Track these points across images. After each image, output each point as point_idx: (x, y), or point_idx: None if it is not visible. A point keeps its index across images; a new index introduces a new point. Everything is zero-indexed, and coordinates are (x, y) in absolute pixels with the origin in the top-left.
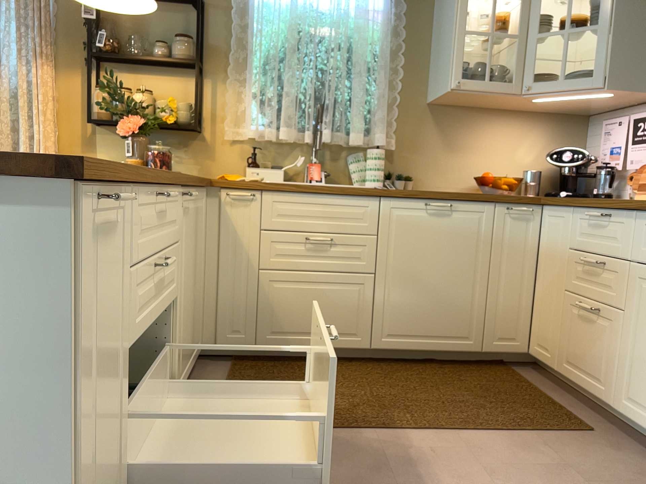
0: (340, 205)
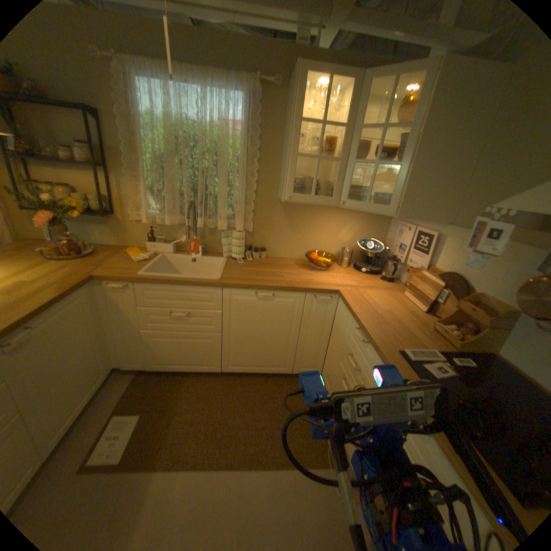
0: (193, 293)
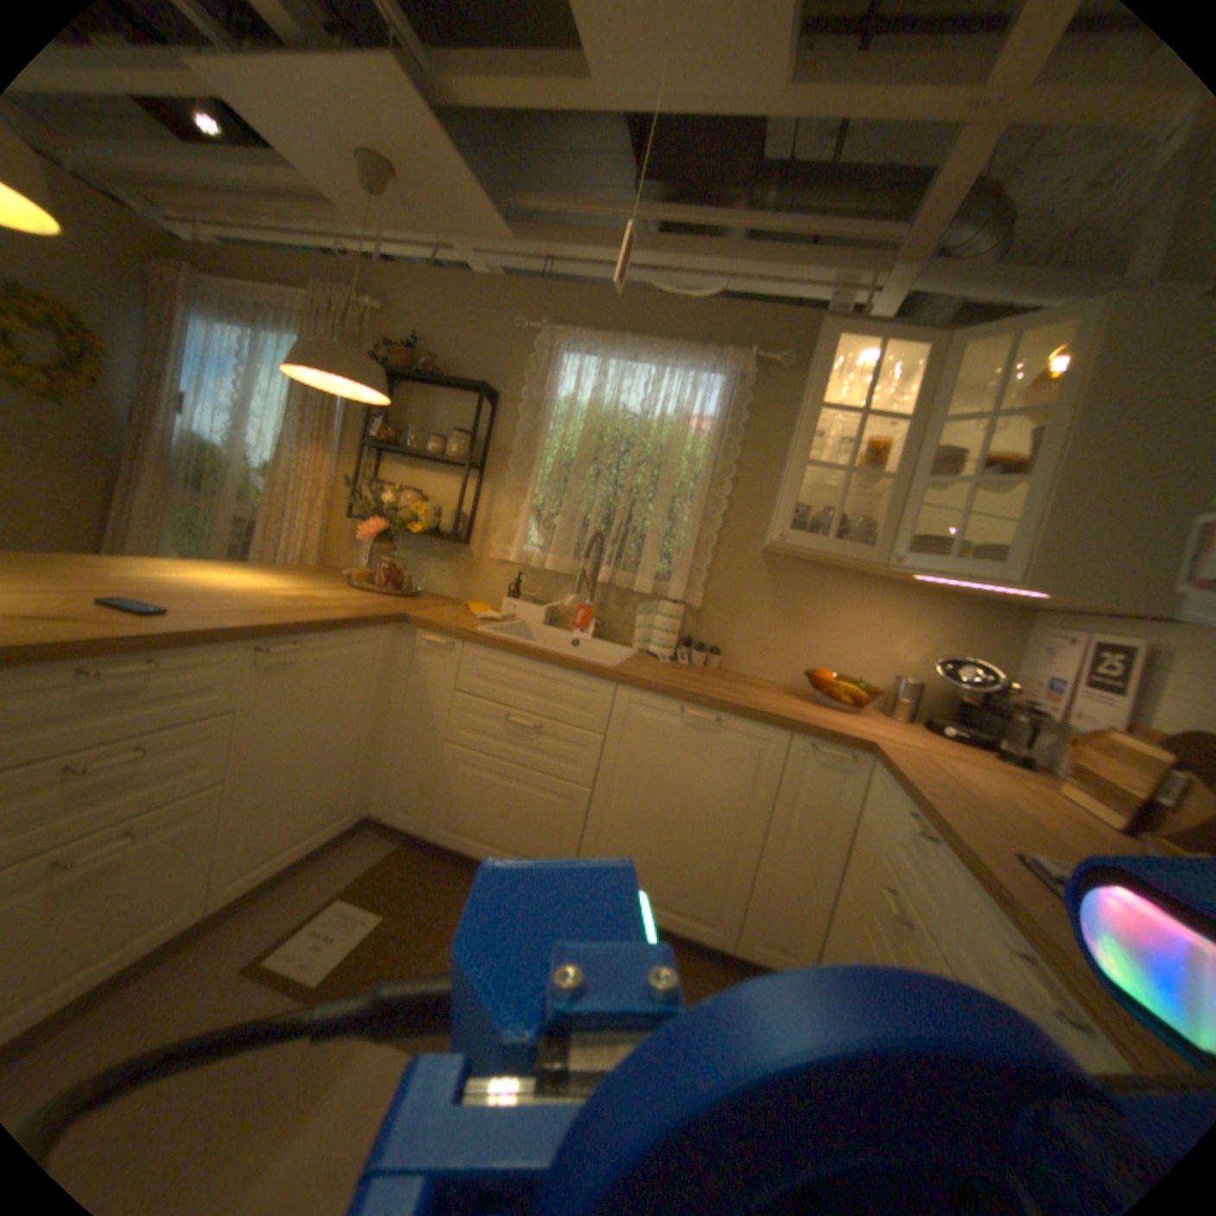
0: (559, 682)
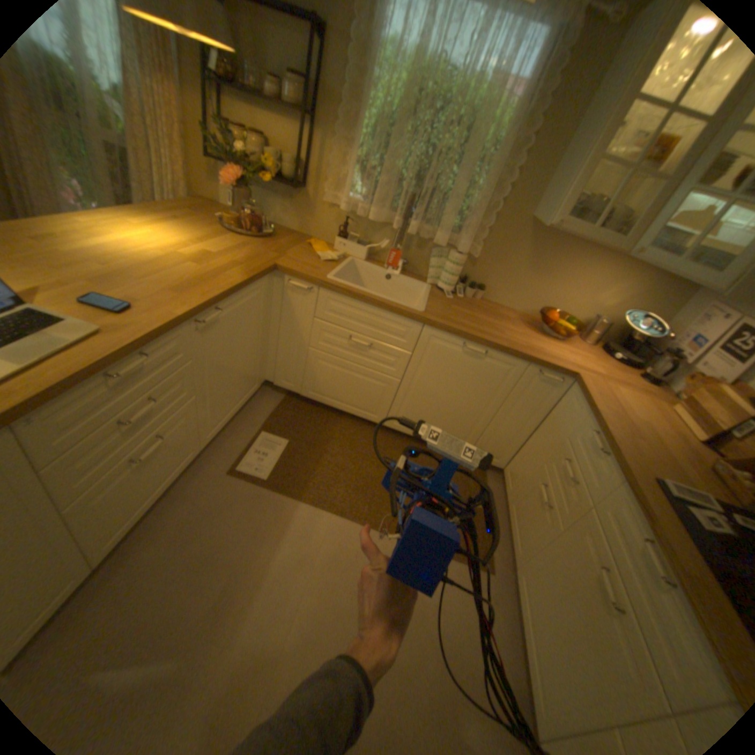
0: (385, 320)
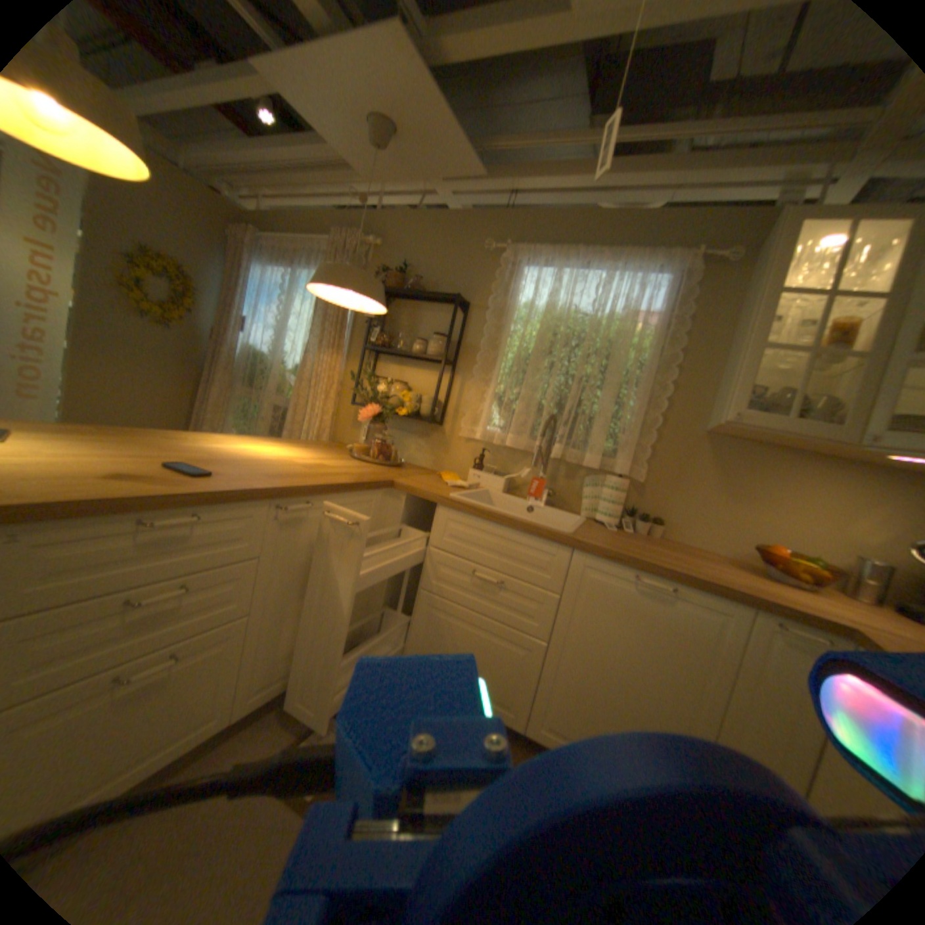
0: (520, 545)
